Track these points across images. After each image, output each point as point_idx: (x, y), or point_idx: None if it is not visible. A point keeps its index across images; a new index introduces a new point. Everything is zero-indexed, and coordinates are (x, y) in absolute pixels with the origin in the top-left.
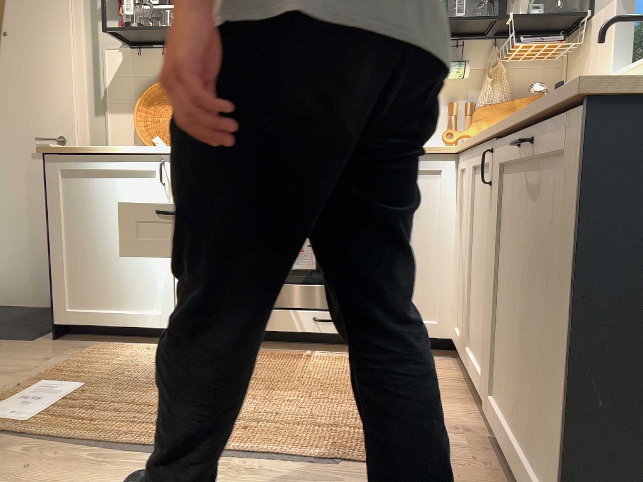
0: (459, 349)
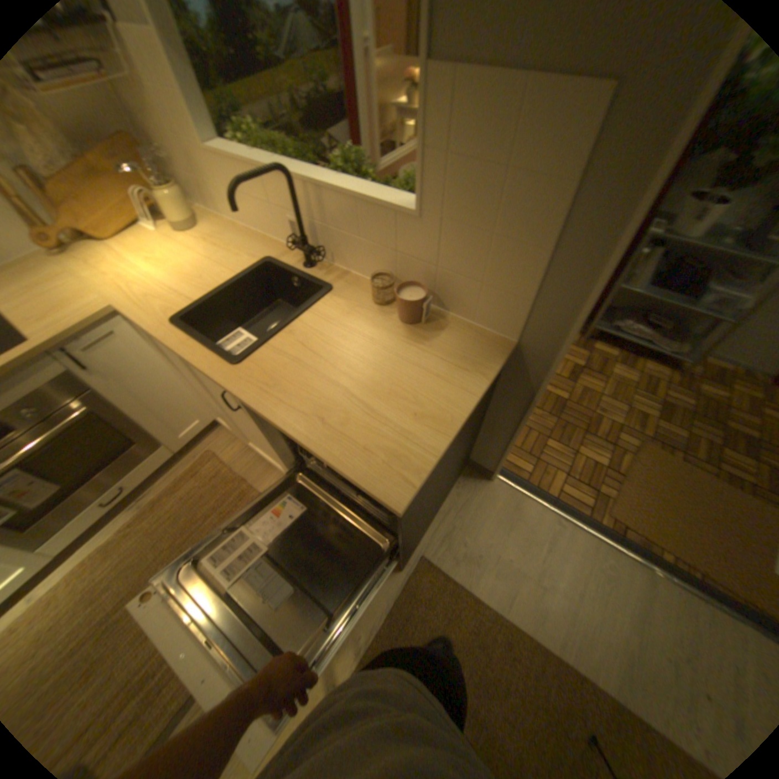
0: (229, 434)
